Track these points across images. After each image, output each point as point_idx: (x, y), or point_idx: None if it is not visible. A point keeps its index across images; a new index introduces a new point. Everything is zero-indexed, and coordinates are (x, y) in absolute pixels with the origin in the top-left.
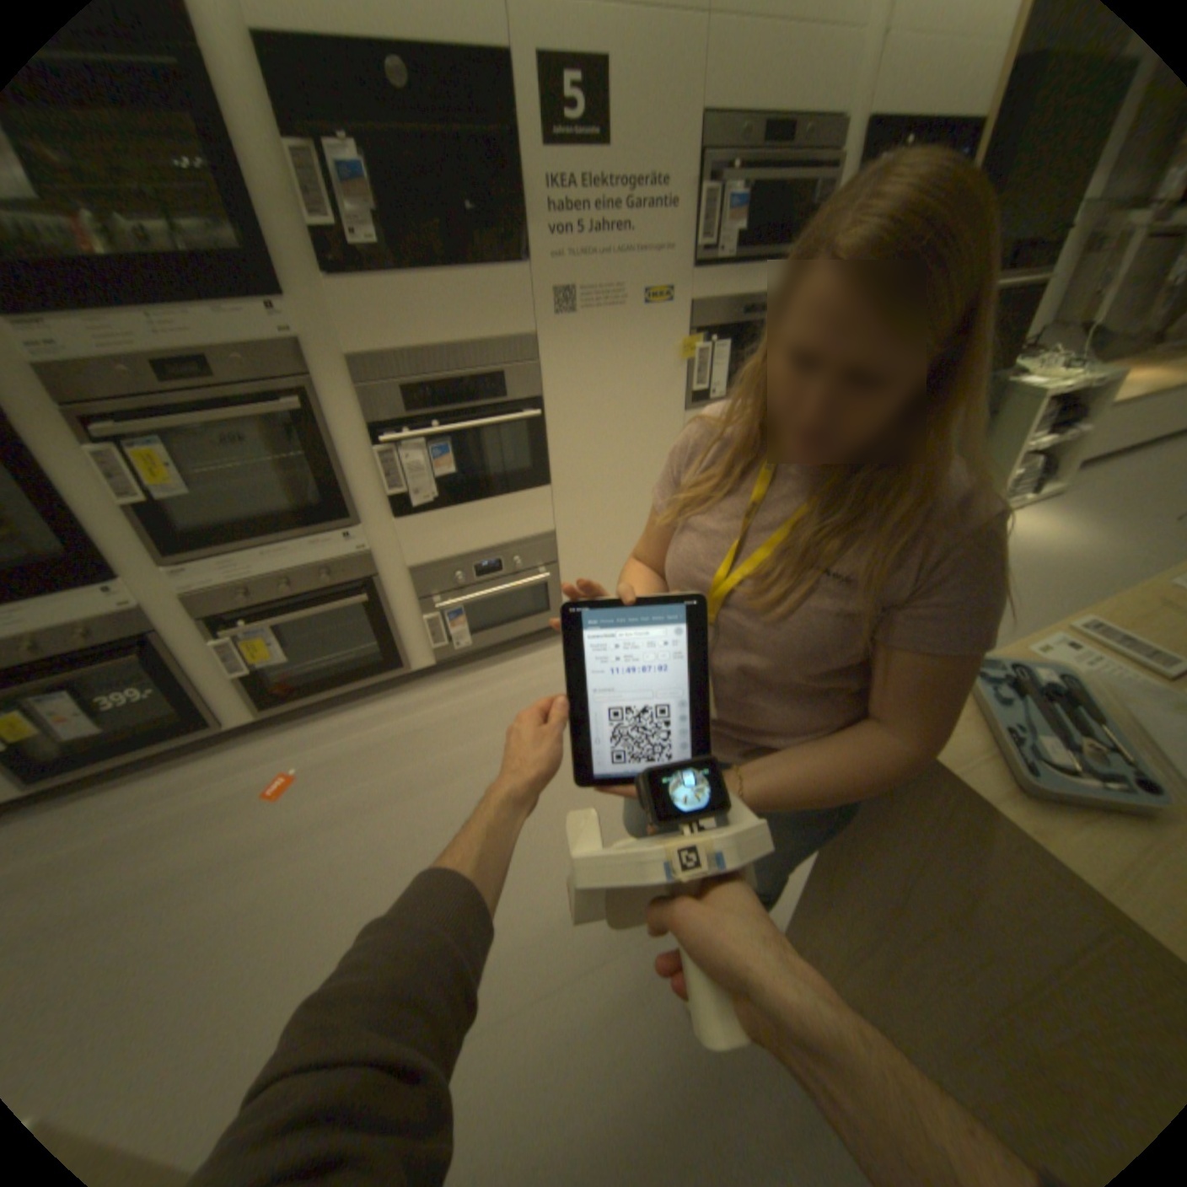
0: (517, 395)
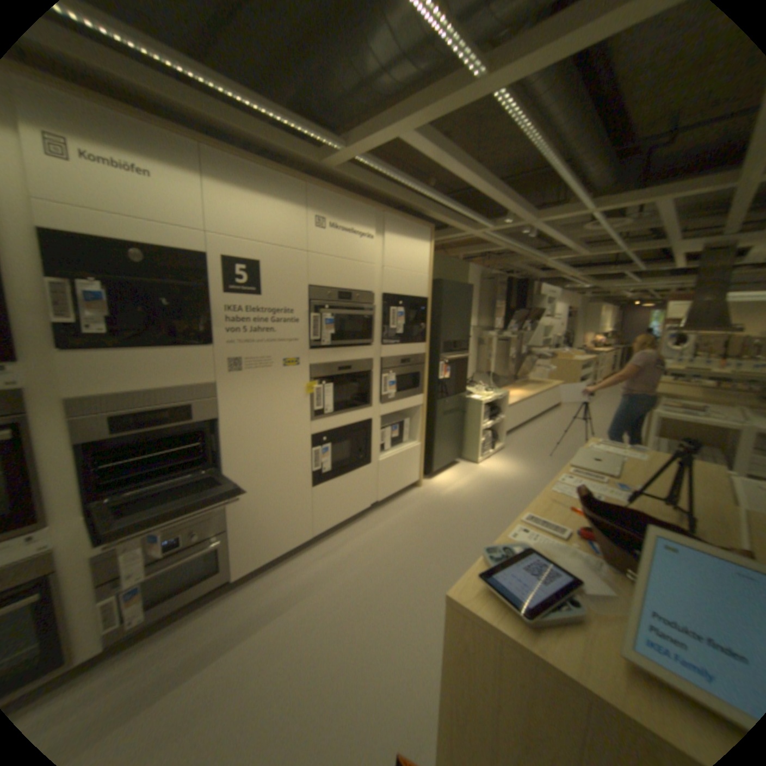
0: (199, 418)
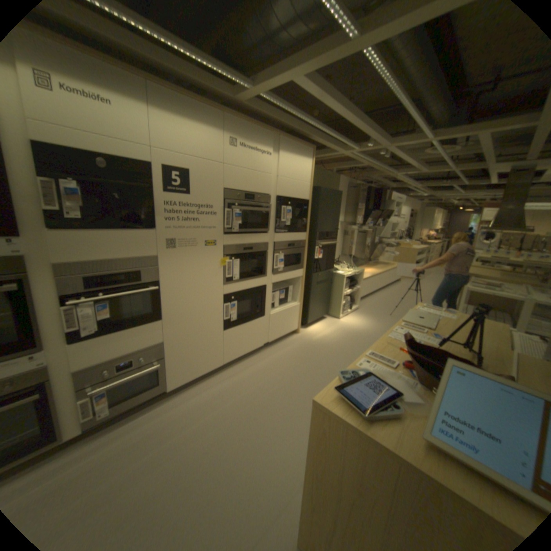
0: (147, 280)
